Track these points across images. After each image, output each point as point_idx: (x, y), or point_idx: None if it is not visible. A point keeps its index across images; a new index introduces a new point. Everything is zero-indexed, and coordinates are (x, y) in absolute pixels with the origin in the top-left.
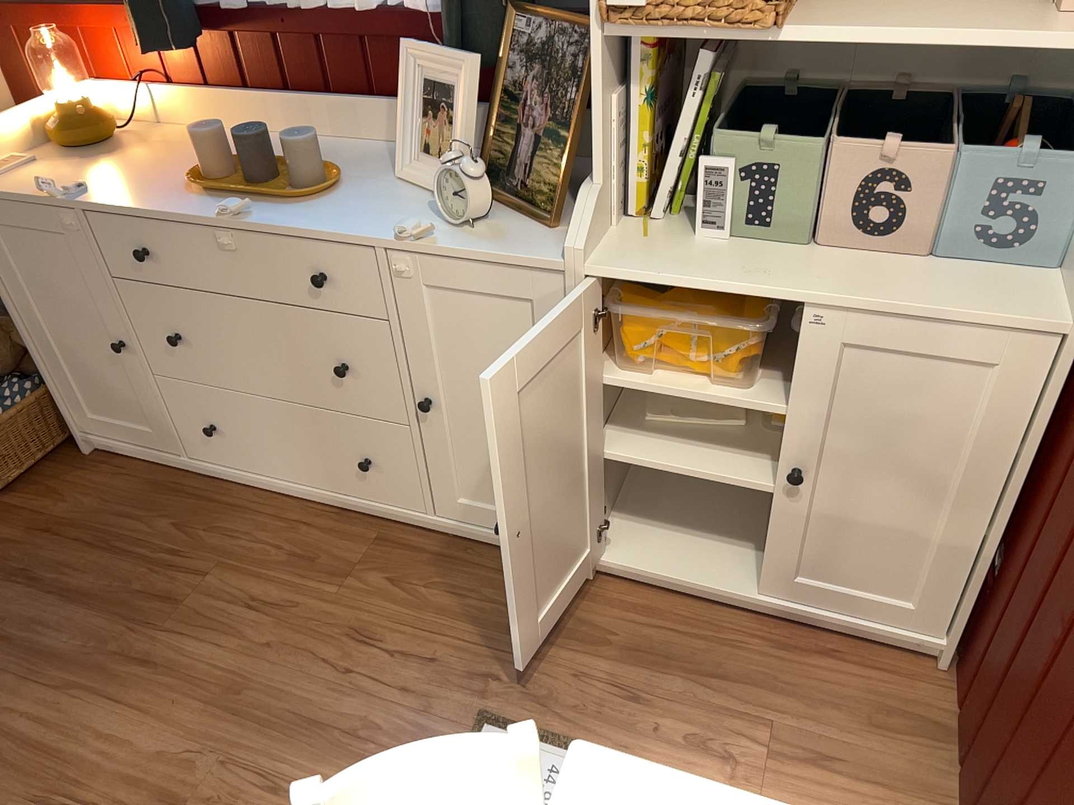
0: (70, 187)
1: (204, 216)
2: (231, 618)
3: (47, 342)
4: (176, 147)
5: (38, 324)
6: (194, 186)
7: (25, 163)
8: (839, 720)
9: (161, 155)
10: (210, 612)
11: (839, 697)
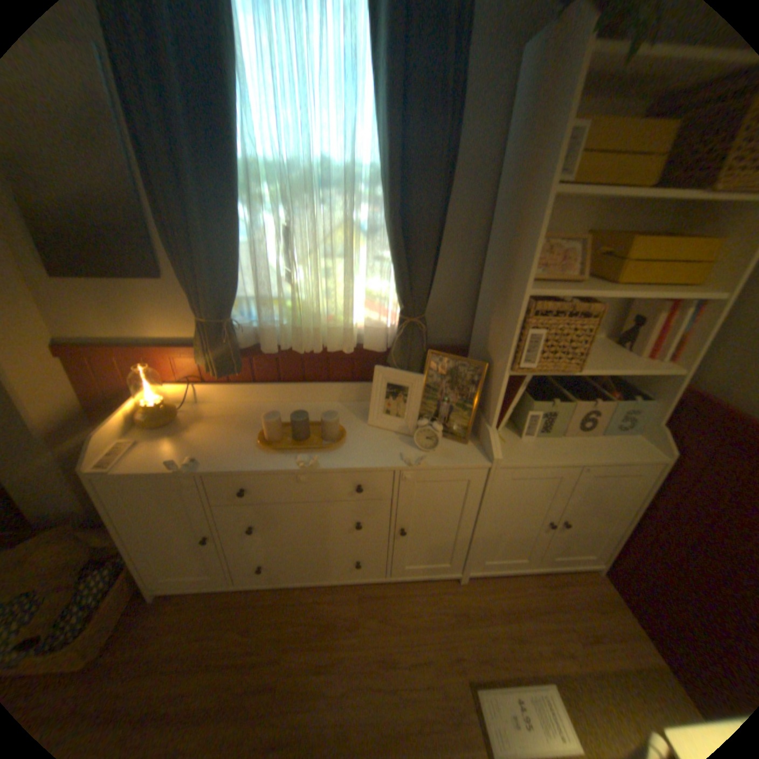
0: (180, 460)
1: (287, 467)
2: (310, 686)
3: (130, 545)
4: (223, 418)
5: (126, 536)
6: (264, 447)
7: (129, 445)
8: (590, 619)
9: (219, 425)
10: (296, 688)
11: (583, 606)
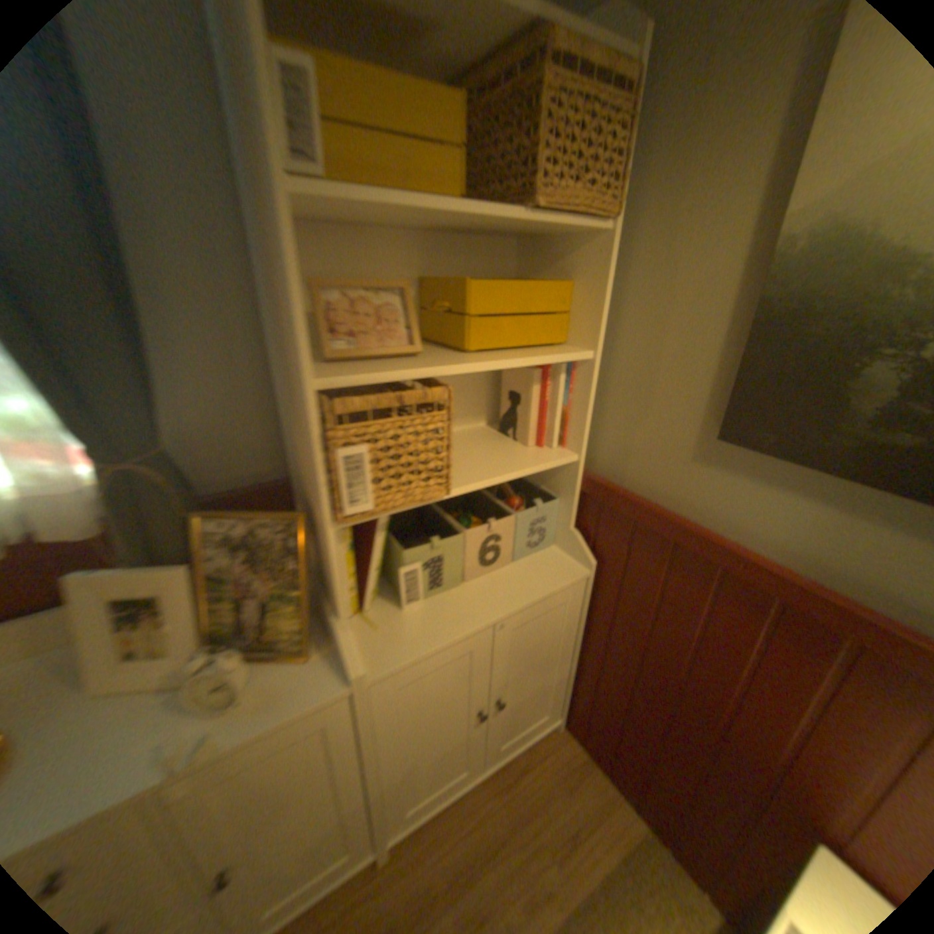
0: None
1: None
2: None
3: None
4: None
5: None
6: None
7: None
8: (559, 811)
9: None
10: None
11: (548, 796)
